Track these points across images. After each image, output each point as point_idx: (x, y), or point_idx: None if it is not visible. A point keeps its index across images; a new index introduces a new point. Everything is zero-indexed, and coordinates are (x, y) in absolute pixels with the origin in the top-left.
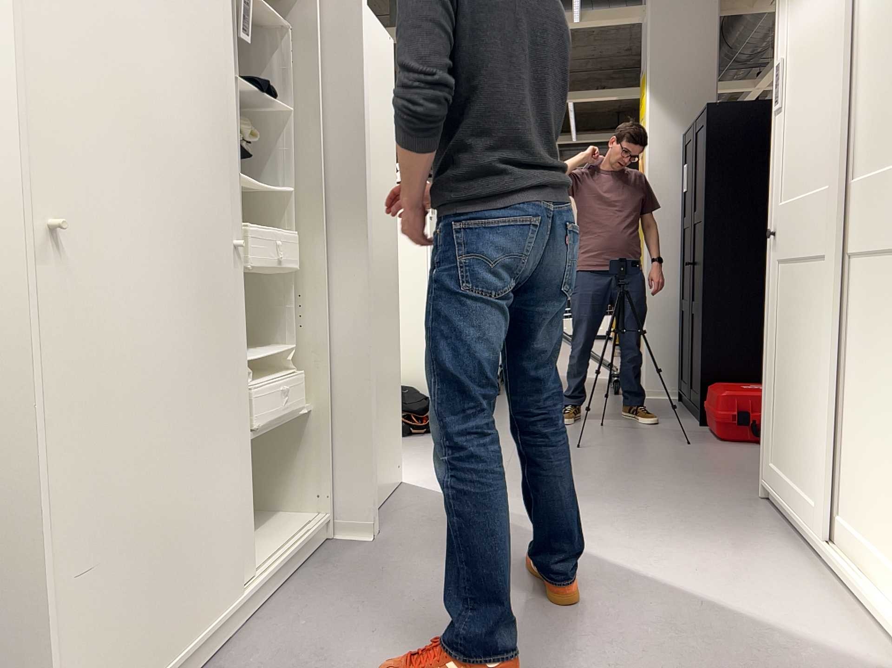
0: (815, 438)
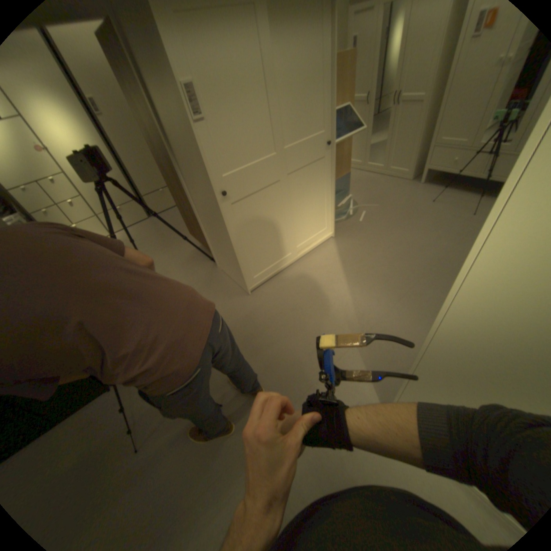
0: (293, 234)
